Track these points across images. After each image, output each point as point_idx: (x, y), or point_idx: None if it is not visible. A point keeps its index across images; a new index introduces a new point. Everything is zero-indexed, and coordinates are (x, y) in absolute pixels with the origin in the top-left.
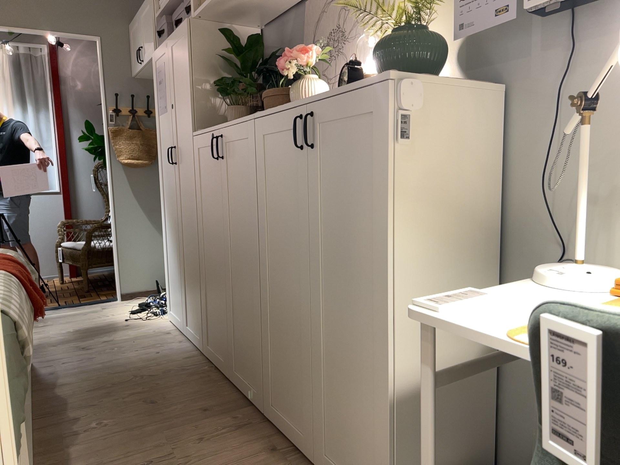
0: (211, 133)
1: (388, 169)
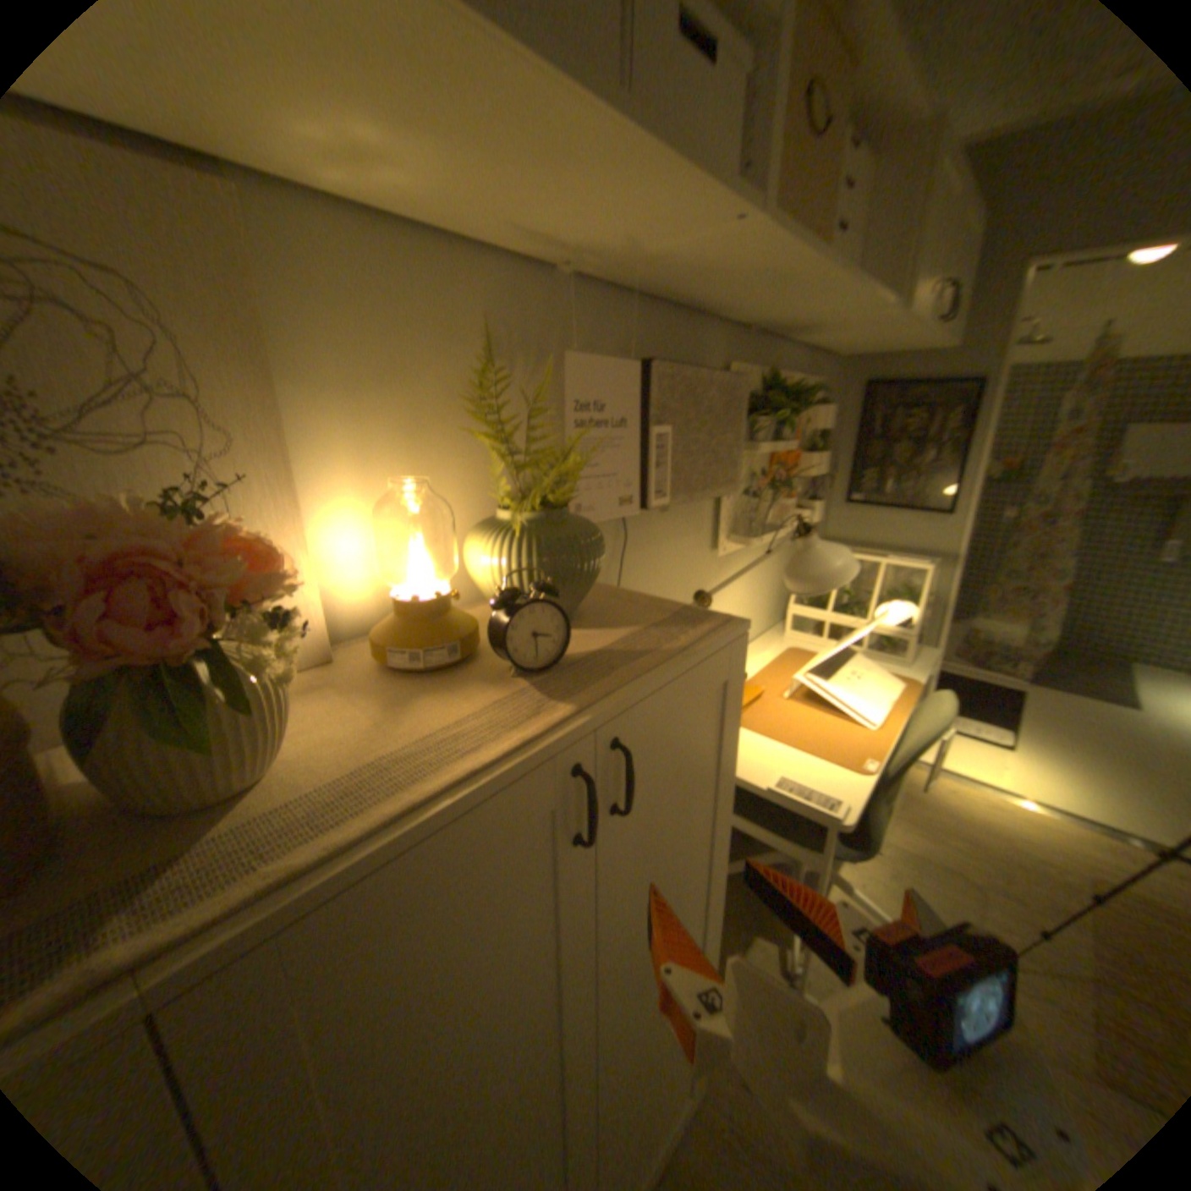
0: None
1: (735, 738)
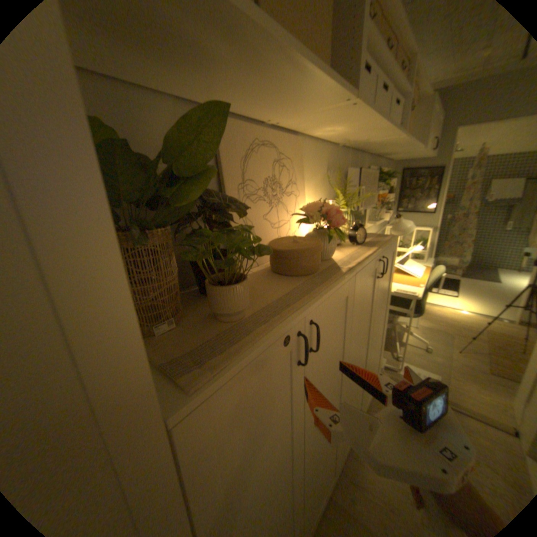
0: (285, 334)
1: (393, 269)
